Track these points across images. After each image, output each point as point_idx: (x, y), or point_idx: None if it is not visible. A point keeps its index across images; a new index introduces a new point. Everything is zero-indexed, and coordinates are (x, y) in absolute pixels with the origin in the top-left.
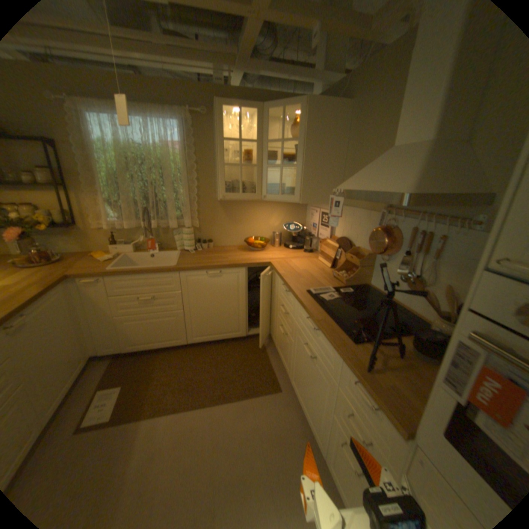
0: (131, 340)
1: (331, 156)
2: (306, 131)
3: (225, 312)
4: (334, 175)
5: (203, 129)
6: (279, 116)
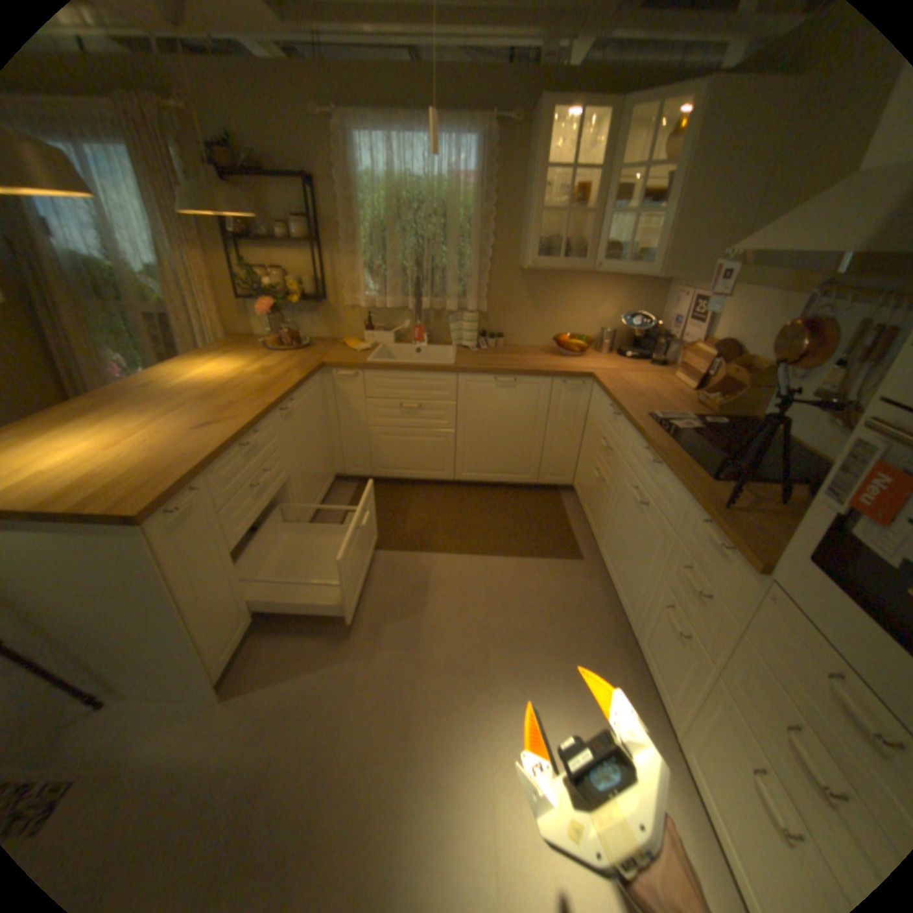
0: (385, 462)
1: (735, 192)
2: (694, 146)
3: (511, 442)
4: (734, 228)
5: (514, 149)
6: (647, 117)
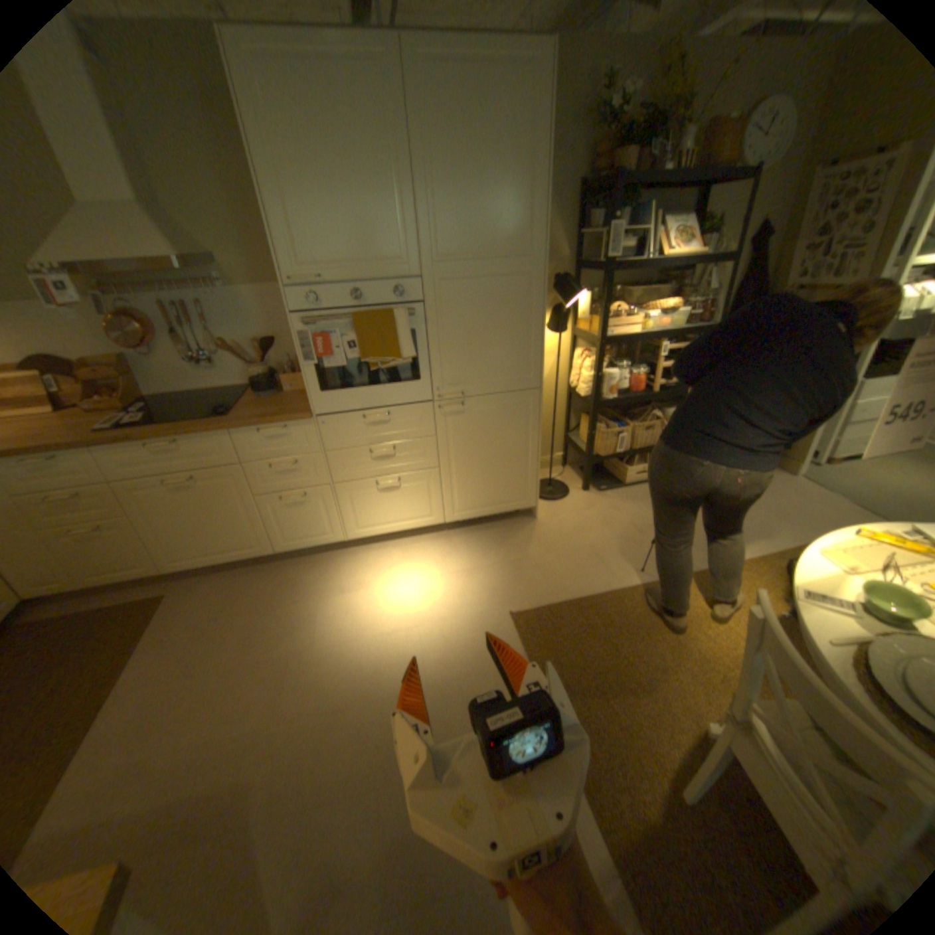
0: None
1: None
2: None
3: None
4: None
5: None
6: None
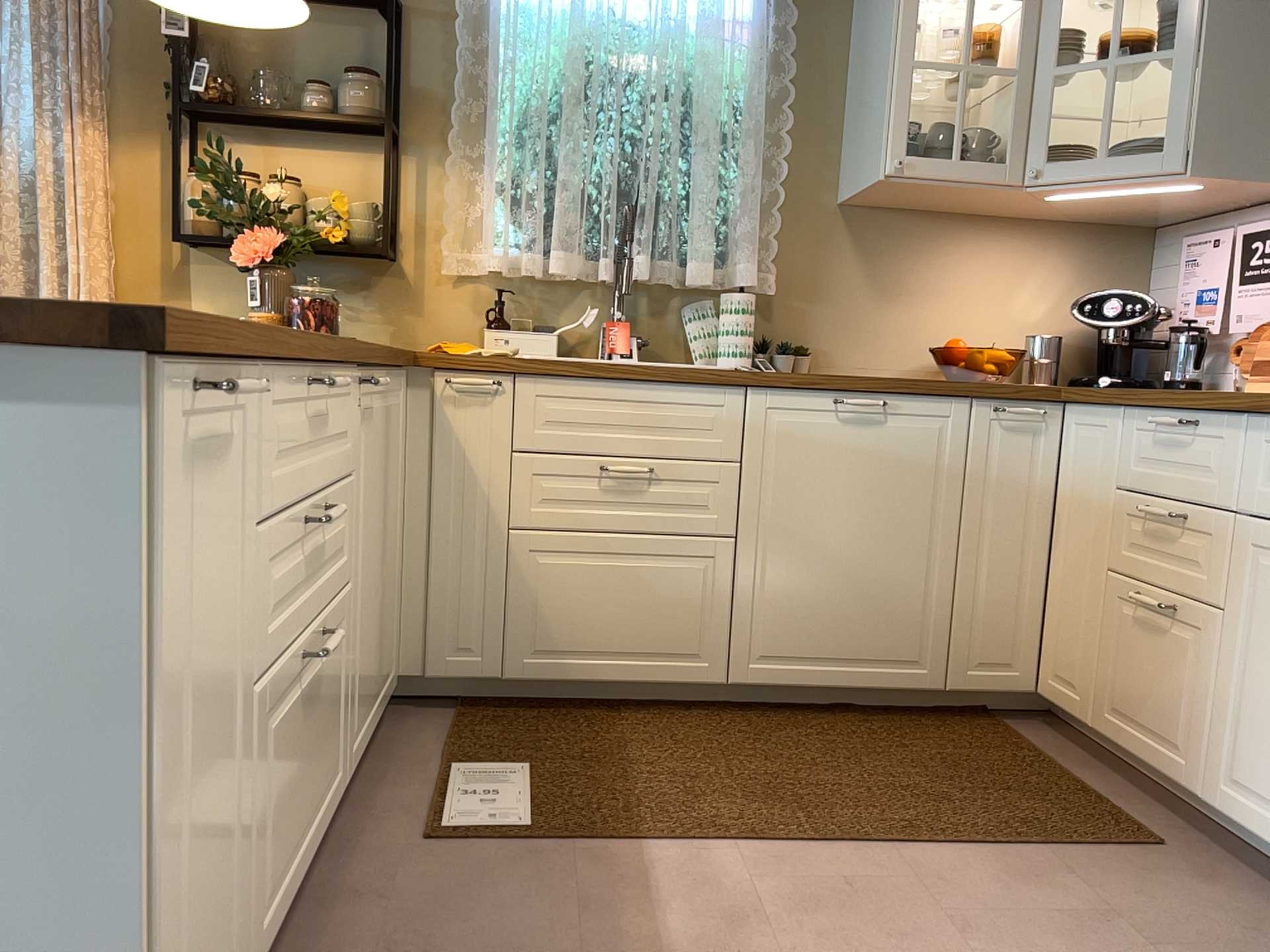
0: (547, 634)
1: None
2: None
3: (881, 569)
4: None
5: None
6: None
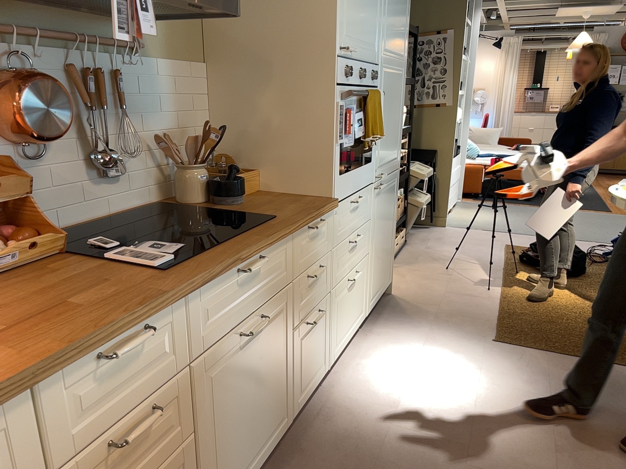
0: None
1: None
2: None
3: None
4: None
5: None
6: None
